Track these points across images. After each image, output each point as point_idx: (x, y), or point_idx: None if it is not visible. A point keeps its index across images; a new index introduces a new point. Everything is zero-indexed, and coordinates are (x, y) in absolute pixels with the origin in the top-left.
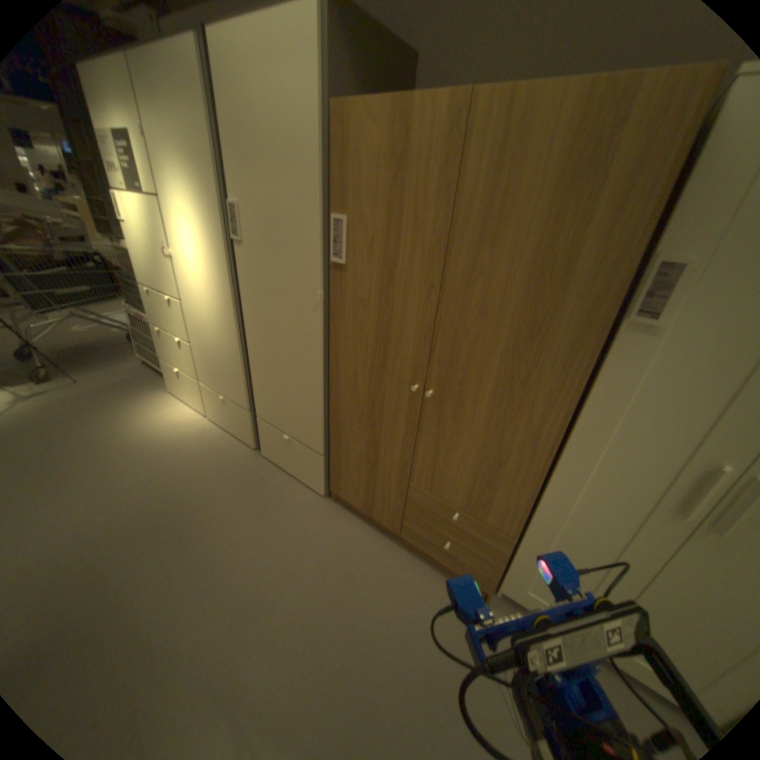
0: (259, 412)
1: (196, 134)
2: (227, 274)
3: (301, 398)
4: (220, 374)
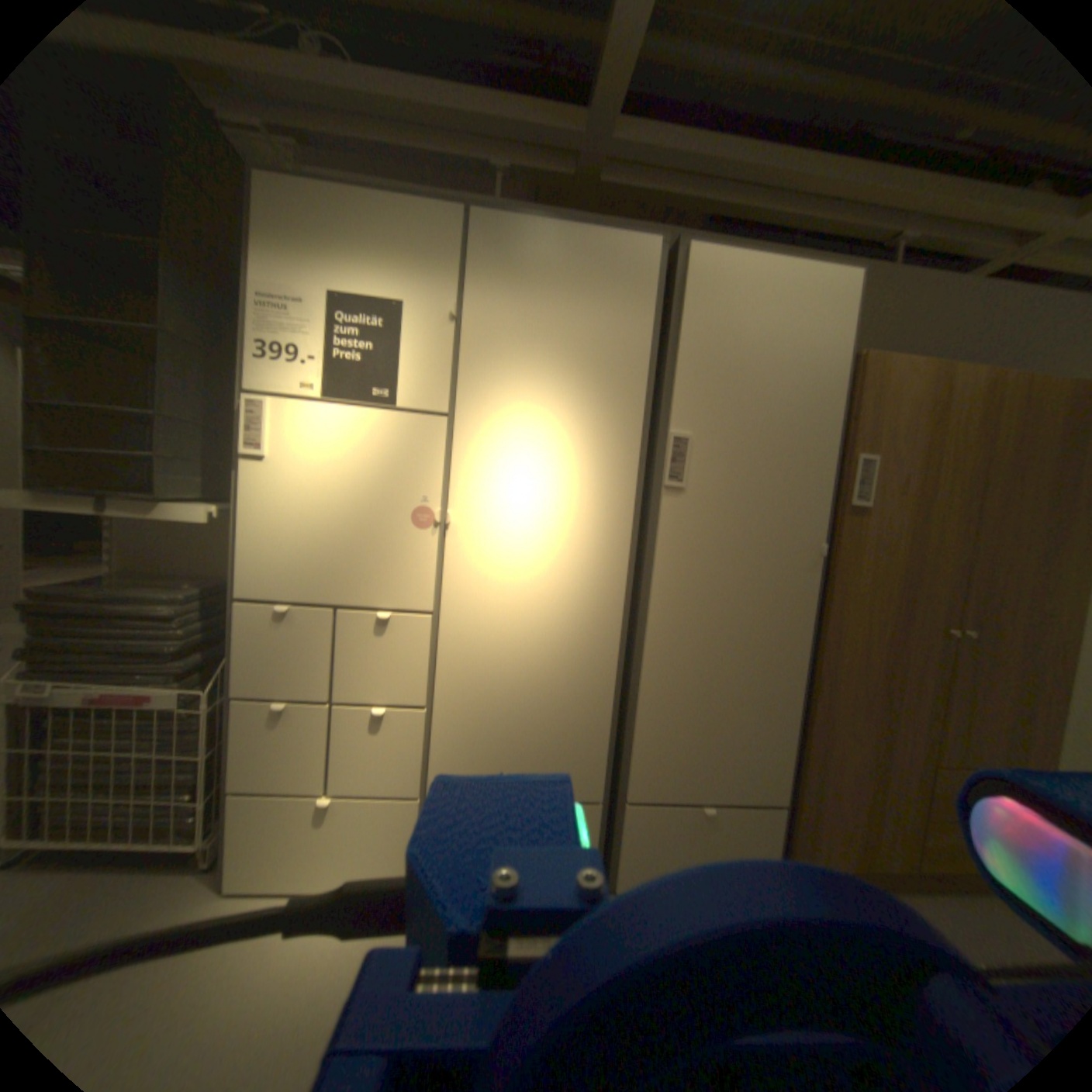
0: (622, 796)
1: (618, 344)
2: (623, 543)
3: (757, 719)
4: (521, 753)
